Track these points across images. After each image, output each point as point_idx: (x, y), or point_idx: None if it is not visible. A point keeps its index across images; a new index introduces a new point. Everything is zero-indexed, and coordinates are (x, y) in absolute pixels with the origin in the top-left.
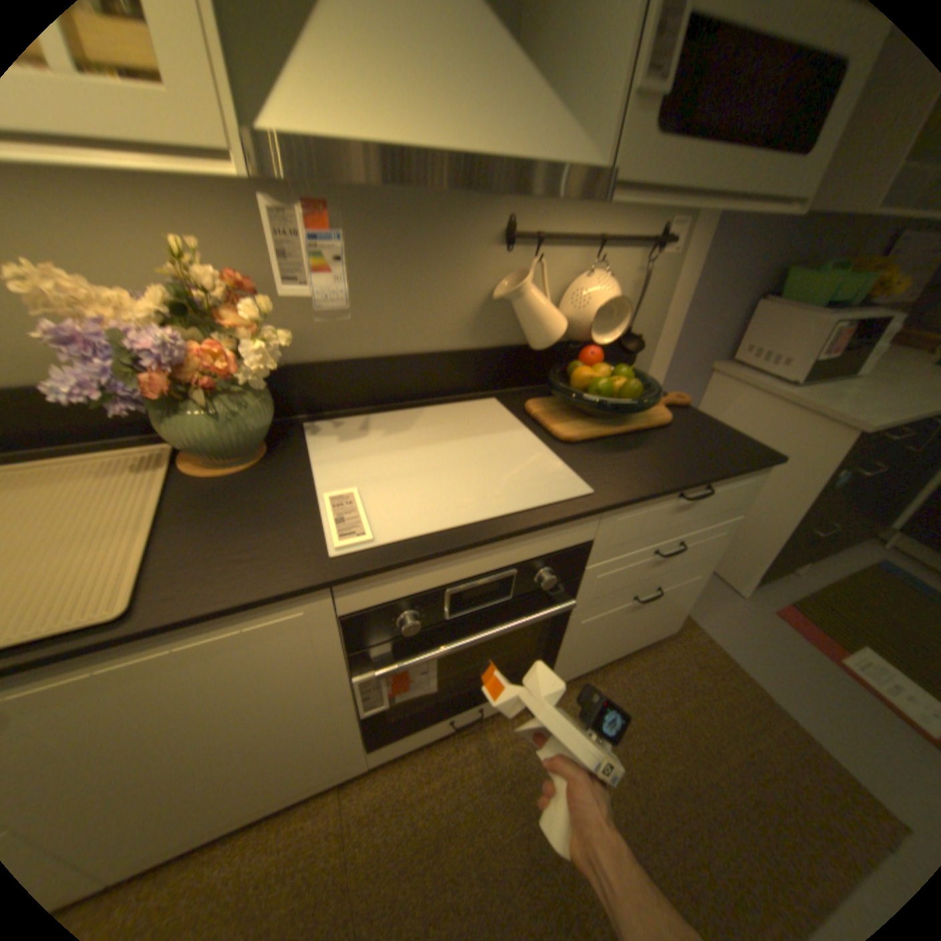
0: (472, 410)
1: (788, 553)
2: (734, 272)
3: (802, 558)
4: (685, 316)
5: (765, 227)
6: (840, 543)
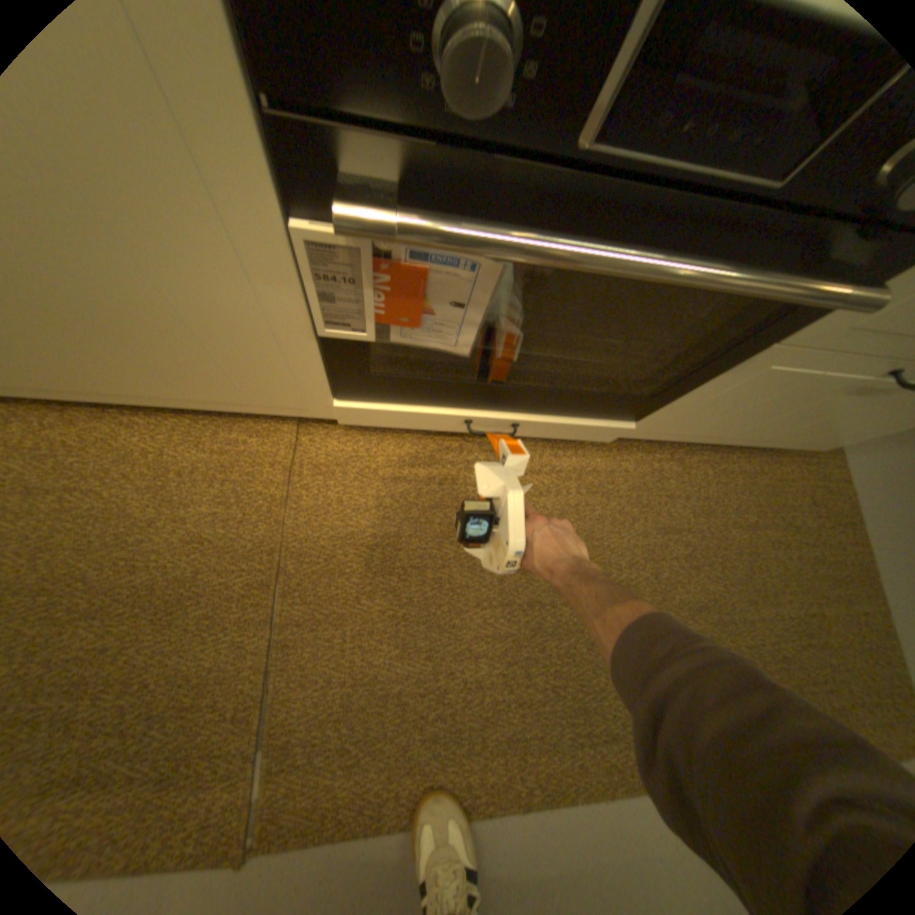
0: None
1: None
2: None
3: None
4: None
5: None
6: None
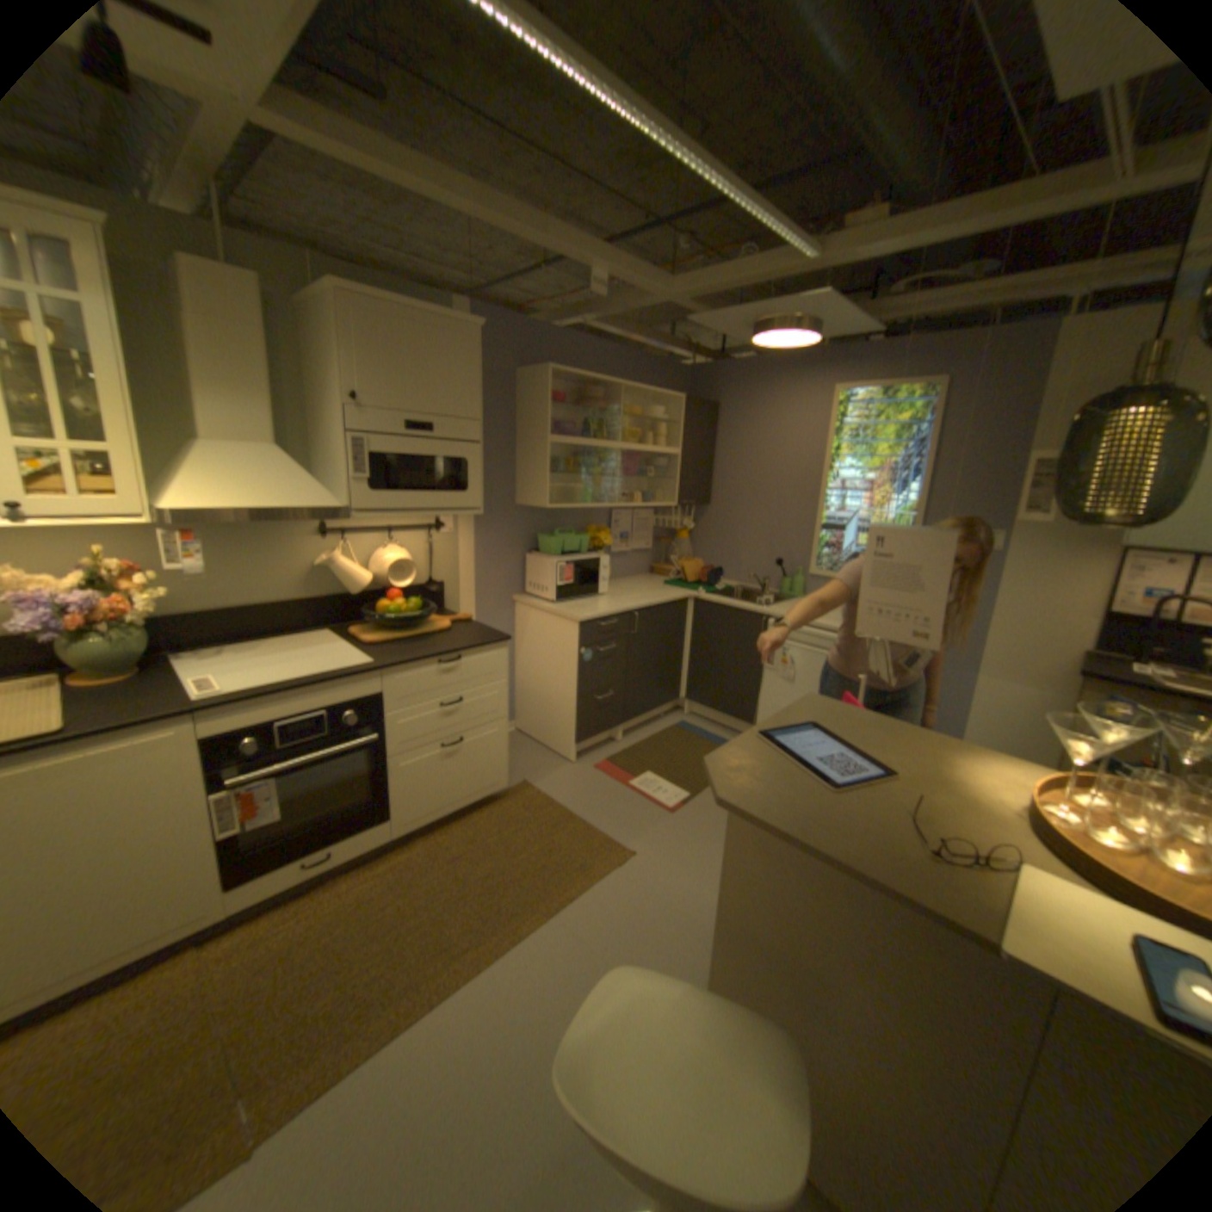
0: (310, 639)
1: (581, 716)
2: (501, 541)
3: (602, 722)
4: (475, 569)
5: (511, 515)
6: (633, 709)
